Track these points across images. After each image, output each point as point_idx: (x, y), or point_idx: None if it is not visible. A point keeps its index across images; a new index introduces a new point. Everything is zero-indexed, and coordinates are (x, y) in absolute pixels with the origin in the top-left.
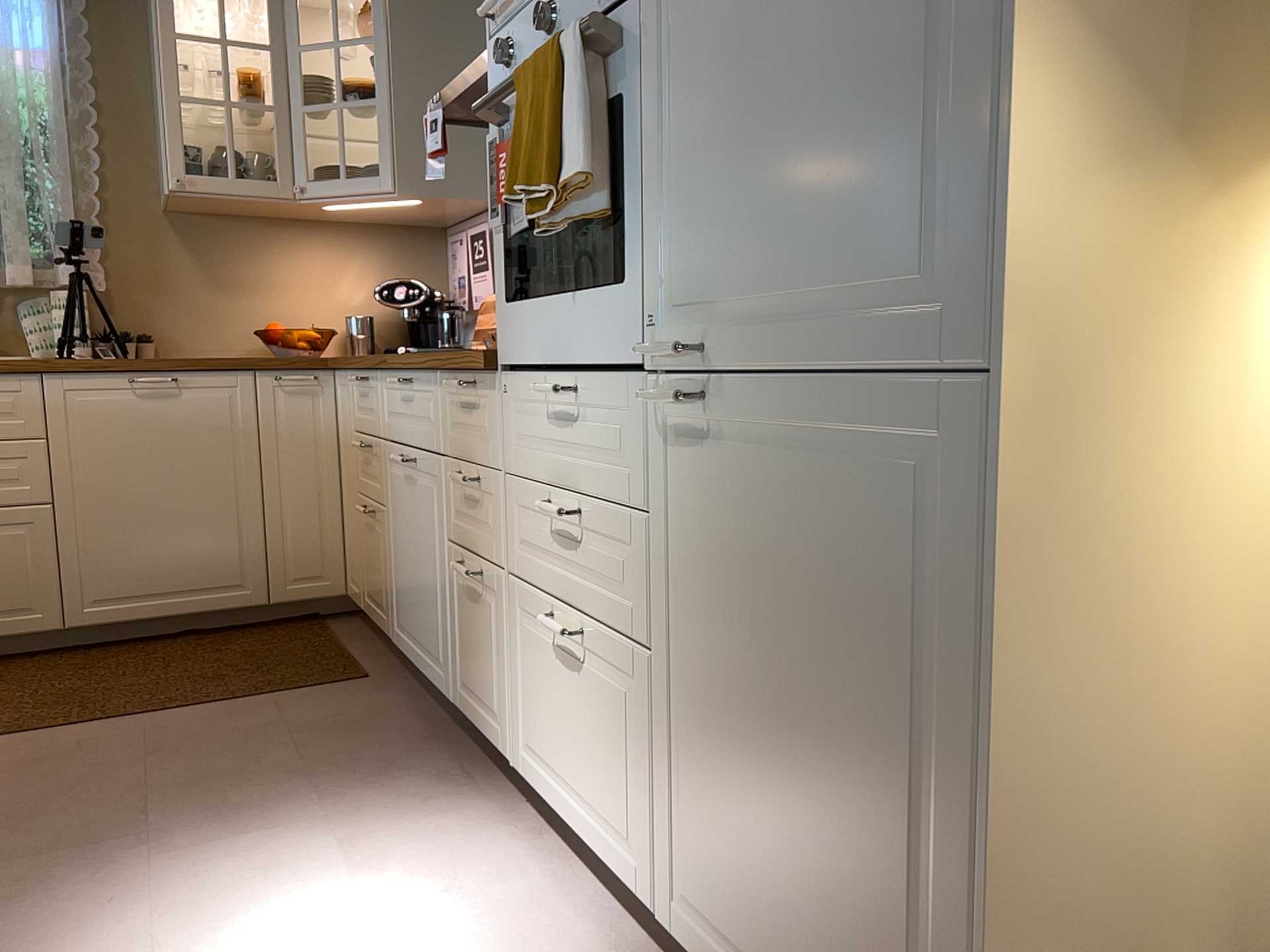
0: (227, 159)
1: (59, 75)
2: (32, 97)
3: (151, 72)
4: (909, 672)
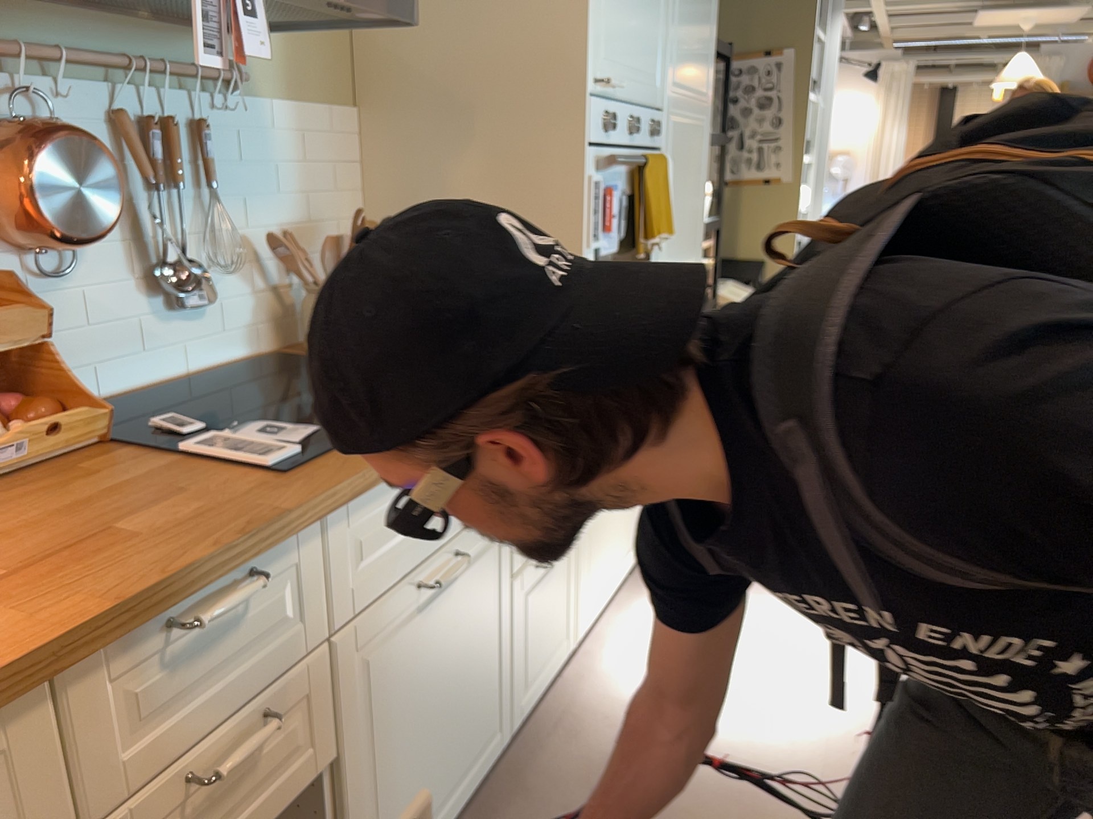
0: None
1: None
2: None
3: None
4: None
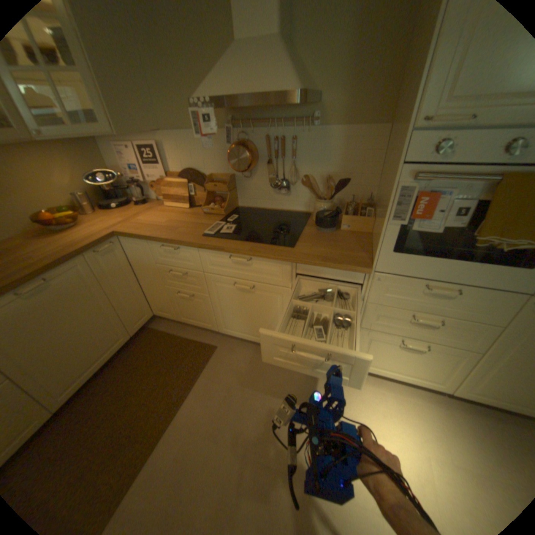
0: None
1: None
2: None
3: None
4: None
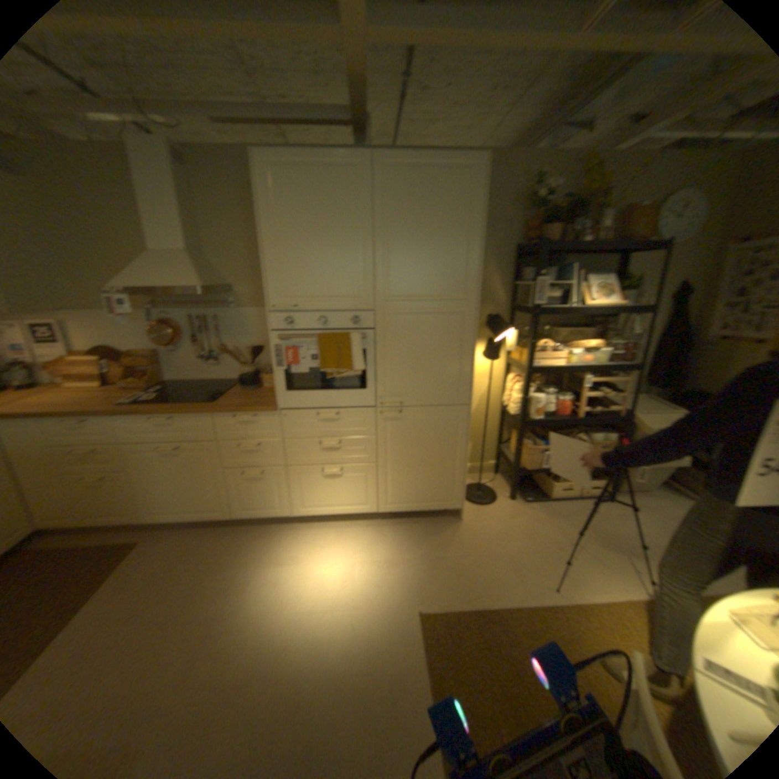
0: None
1: None
2: None
3: None
4: (449, 443)
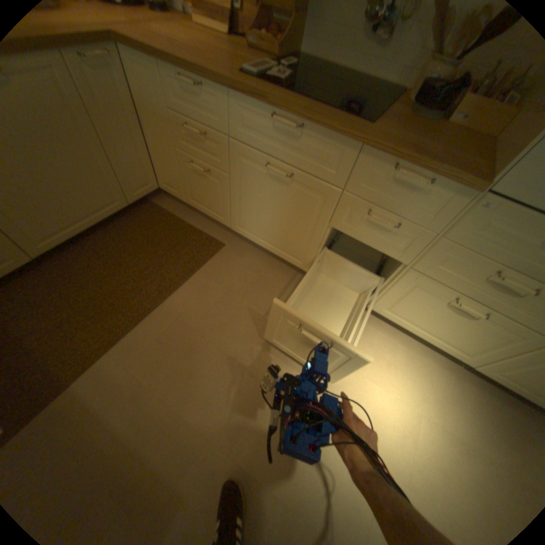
0: None
1: None
2: None
3: None
4: None
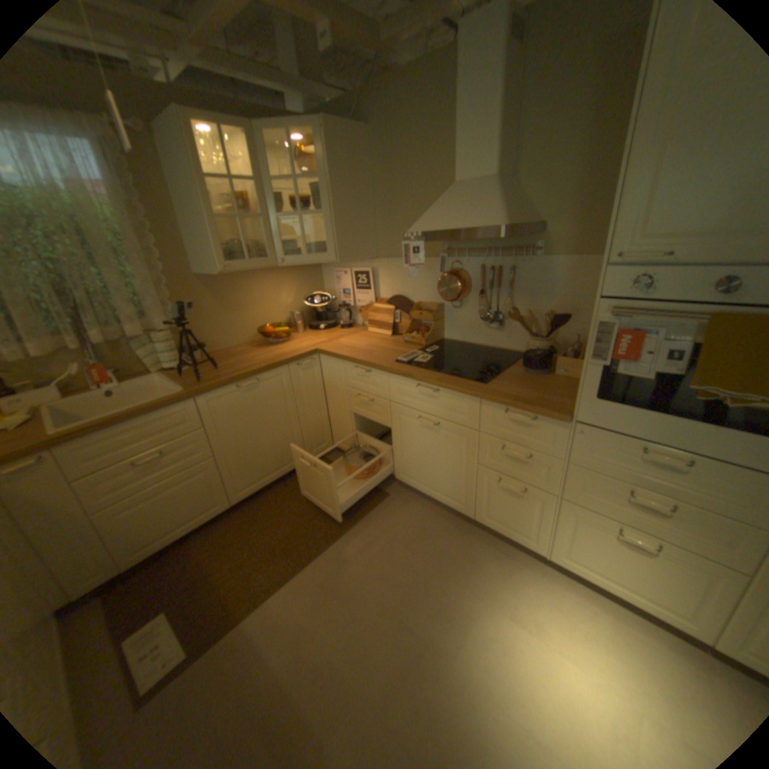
0: (237, 248)
1: (117, 201)
2: (103, 218)
3: (165, 191)
4: None
